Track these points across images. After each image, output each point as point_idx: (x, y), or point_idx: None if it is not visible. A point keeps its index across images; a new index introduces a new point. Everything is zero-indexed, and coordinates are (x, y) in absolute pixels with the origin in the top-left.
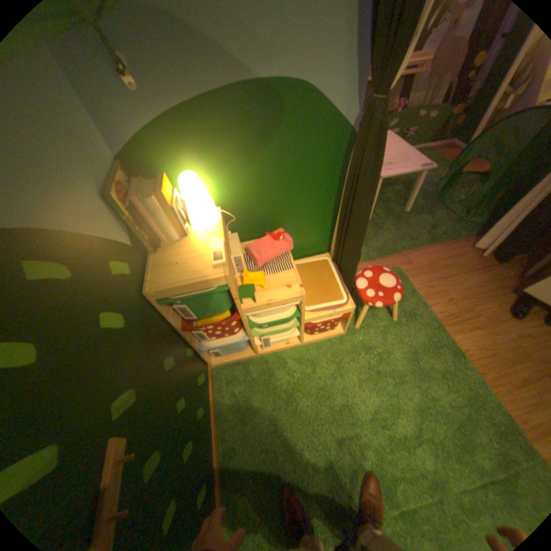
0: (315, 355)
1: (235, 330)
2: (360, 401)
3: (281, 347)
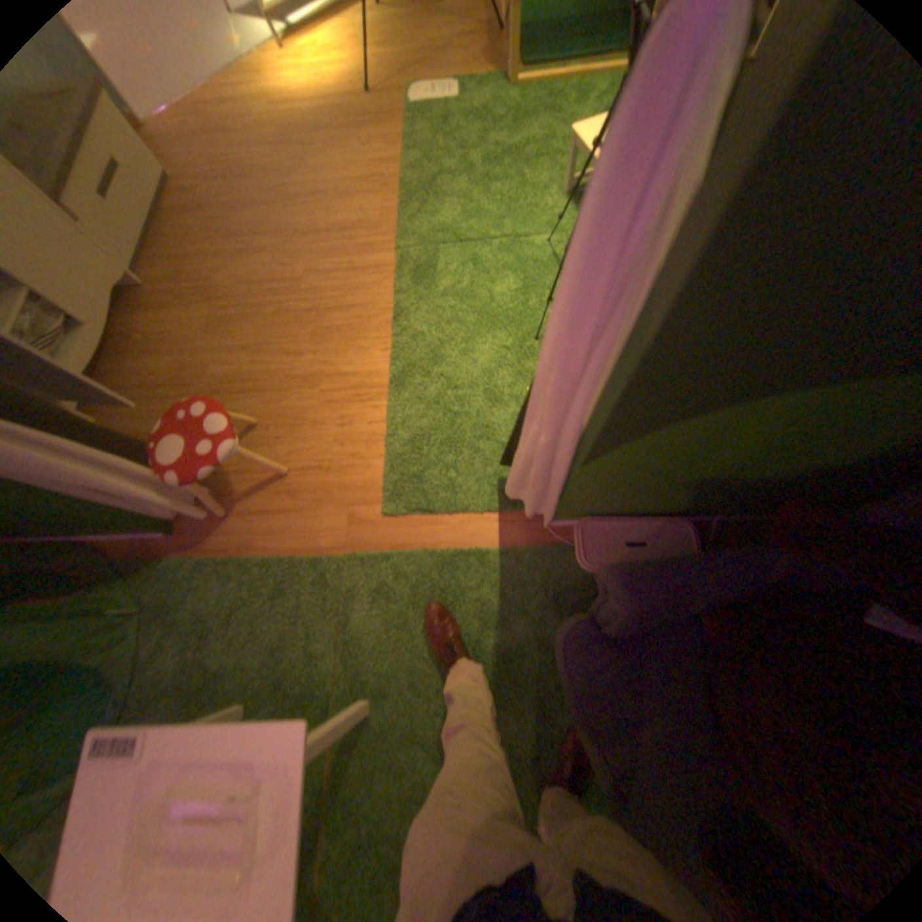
0: None
1: None
2: None
3: None
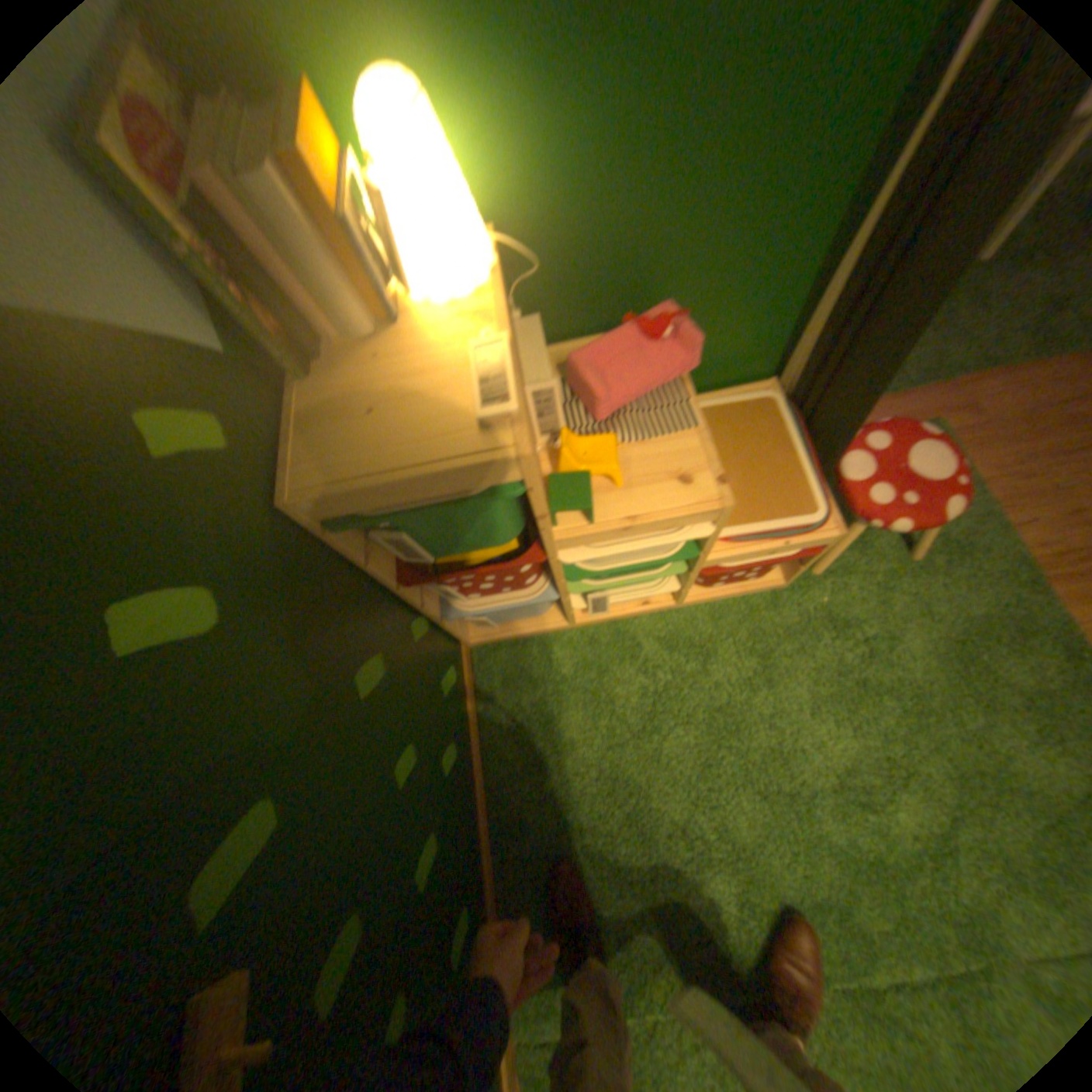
0: (709, 633)
1: (526, 574)
2: (813, 745)
3: (629, 611)
